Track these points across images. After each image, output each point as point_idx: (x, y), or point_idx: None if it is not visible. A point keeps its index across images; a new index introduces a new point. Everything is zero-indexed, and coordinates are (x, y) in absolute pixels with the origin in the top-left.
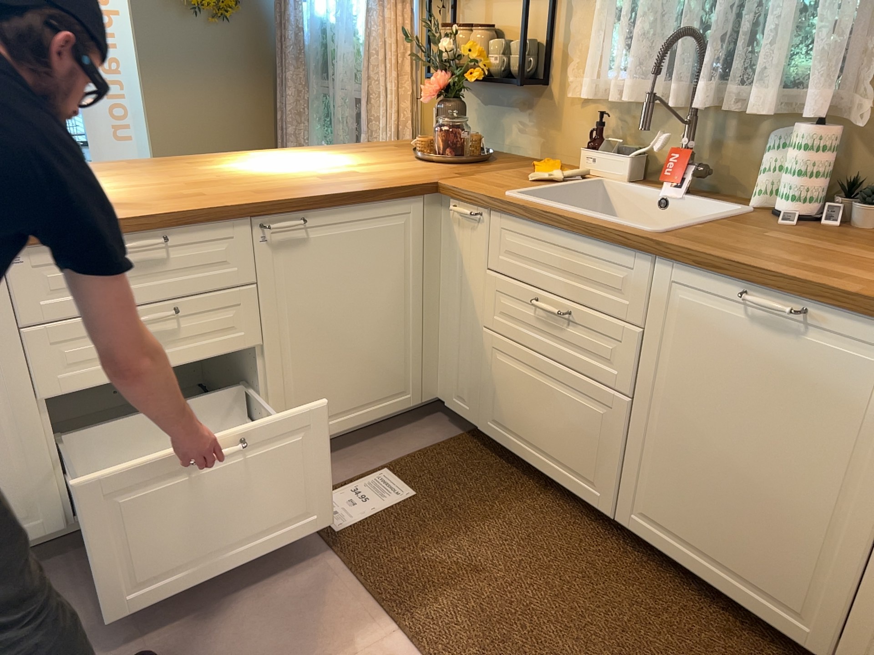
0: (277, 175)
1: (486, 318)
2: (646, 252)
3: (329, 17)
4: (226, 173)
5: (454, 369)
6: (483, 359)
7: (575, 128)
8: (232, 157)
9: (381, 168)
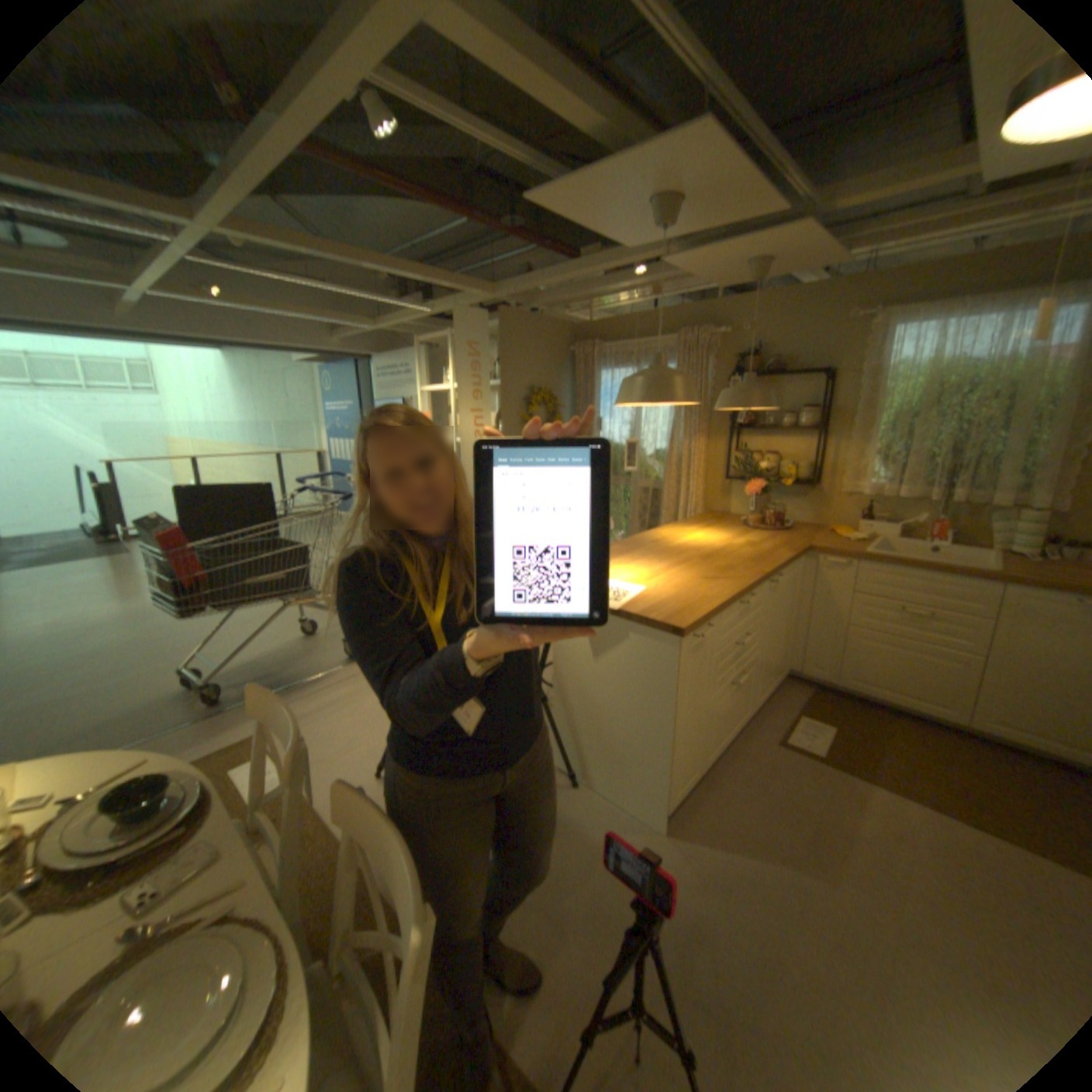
0: (721, 547)
1: (850, 620)
2: (1002, 581)
3: (622, 440)
4: (691, 548)
5: (815, 651)
6: (846, 644)
7: (843, 507)
8: (658, 536)
9: (756, 537)
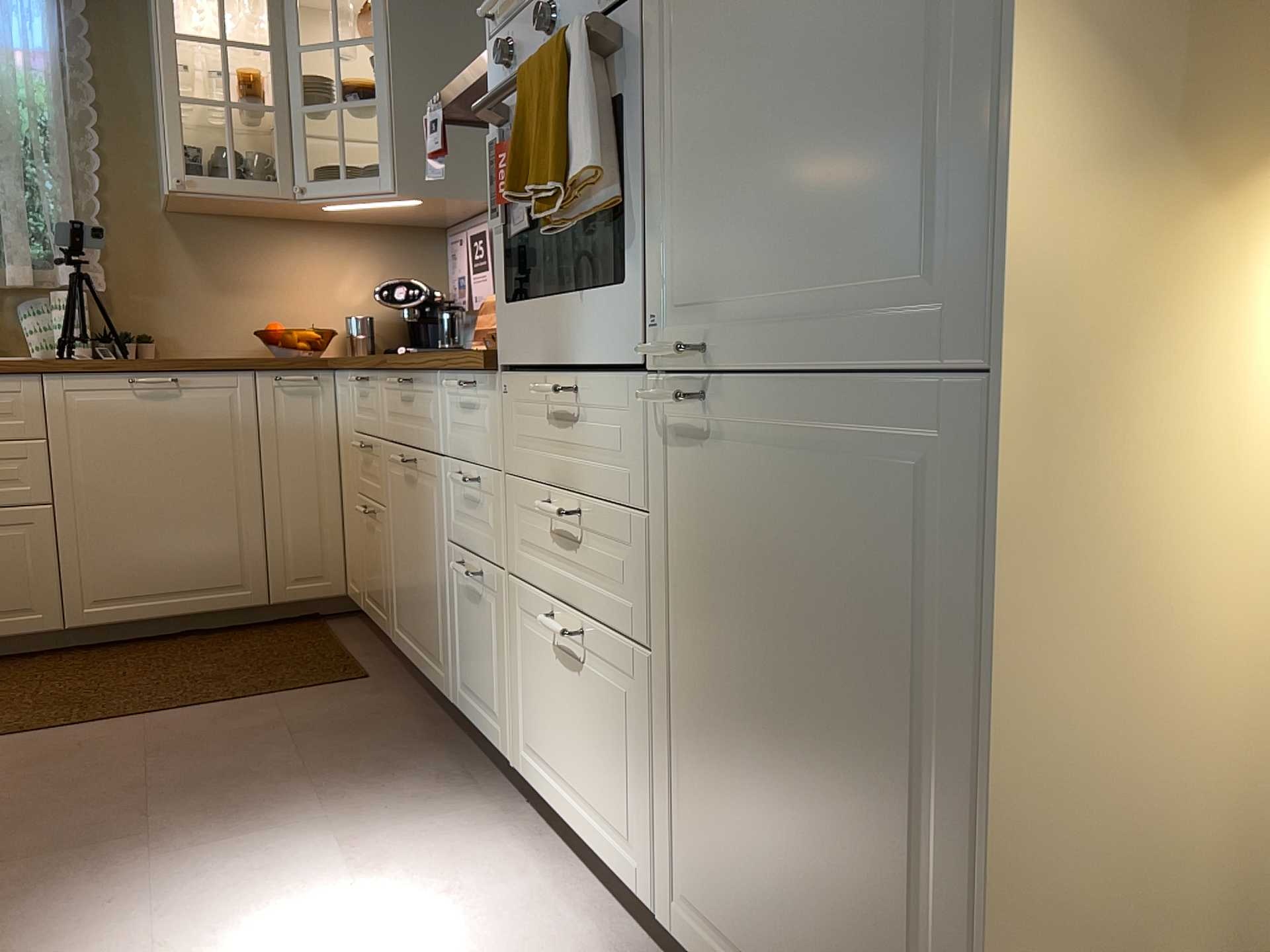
0: None
1: None
2: (34, 372)
3: None
4: None
5: None
6: None
7: None
8: None
9: None
